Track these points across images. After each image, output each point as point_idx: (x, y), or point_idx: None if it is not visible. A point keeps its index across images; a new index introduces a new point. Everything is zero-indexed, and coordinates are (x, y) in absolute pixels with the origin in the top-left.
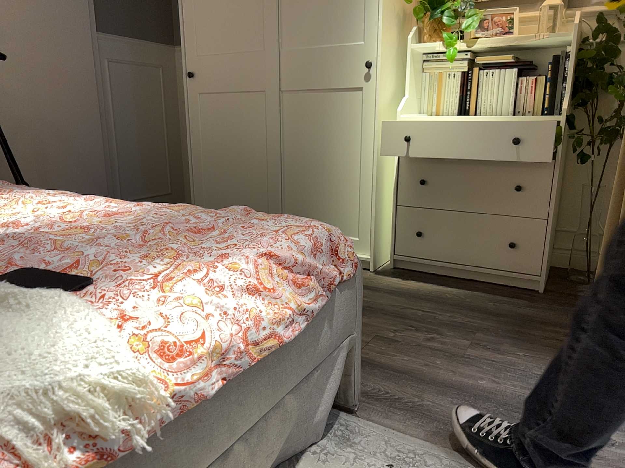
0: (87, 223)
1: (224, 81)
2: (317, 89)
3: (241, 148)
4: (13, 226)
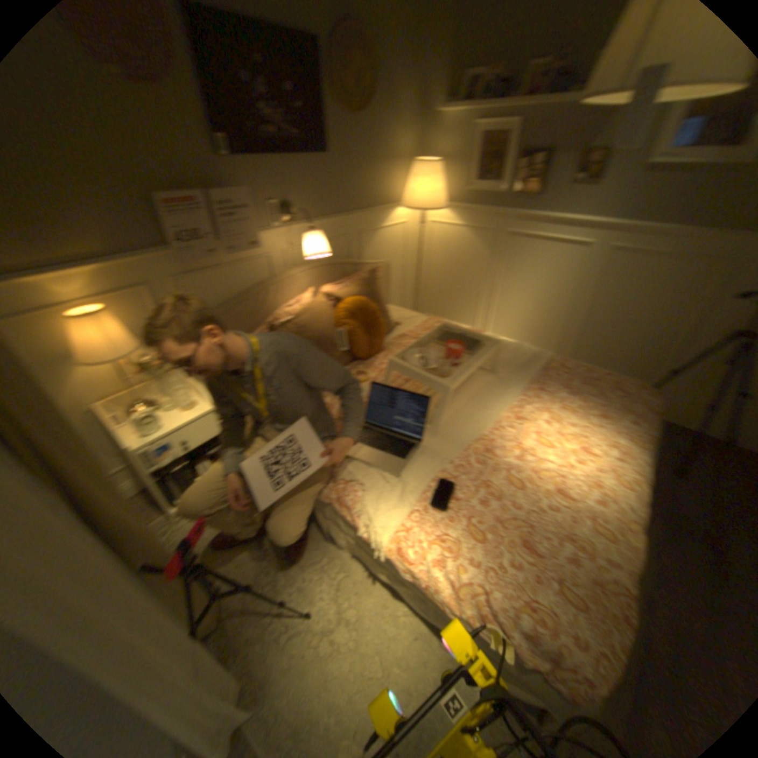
0: (553, 486)
1: None
2: None
3: None
4: (527, 457)
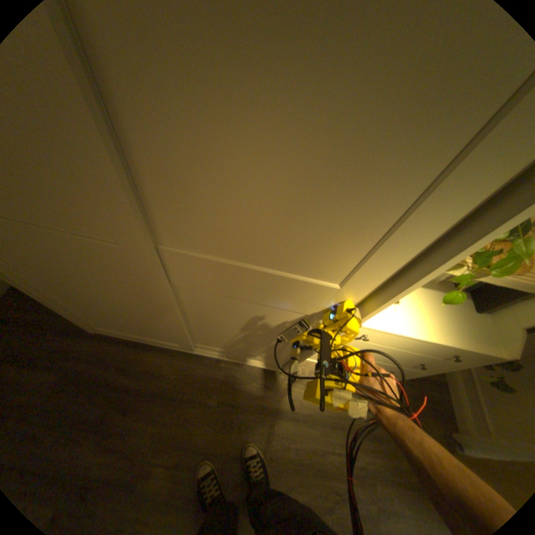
0: None
1: (37, 253)
2: (240, 298)
3: (121, 308)
4: None
